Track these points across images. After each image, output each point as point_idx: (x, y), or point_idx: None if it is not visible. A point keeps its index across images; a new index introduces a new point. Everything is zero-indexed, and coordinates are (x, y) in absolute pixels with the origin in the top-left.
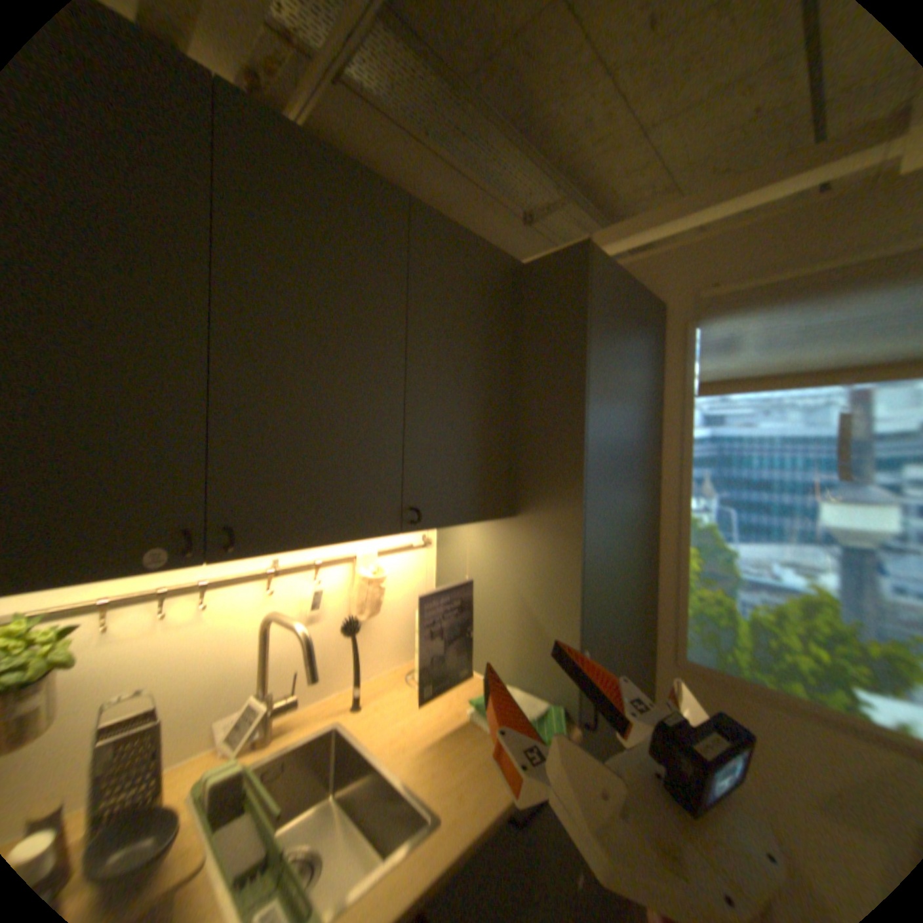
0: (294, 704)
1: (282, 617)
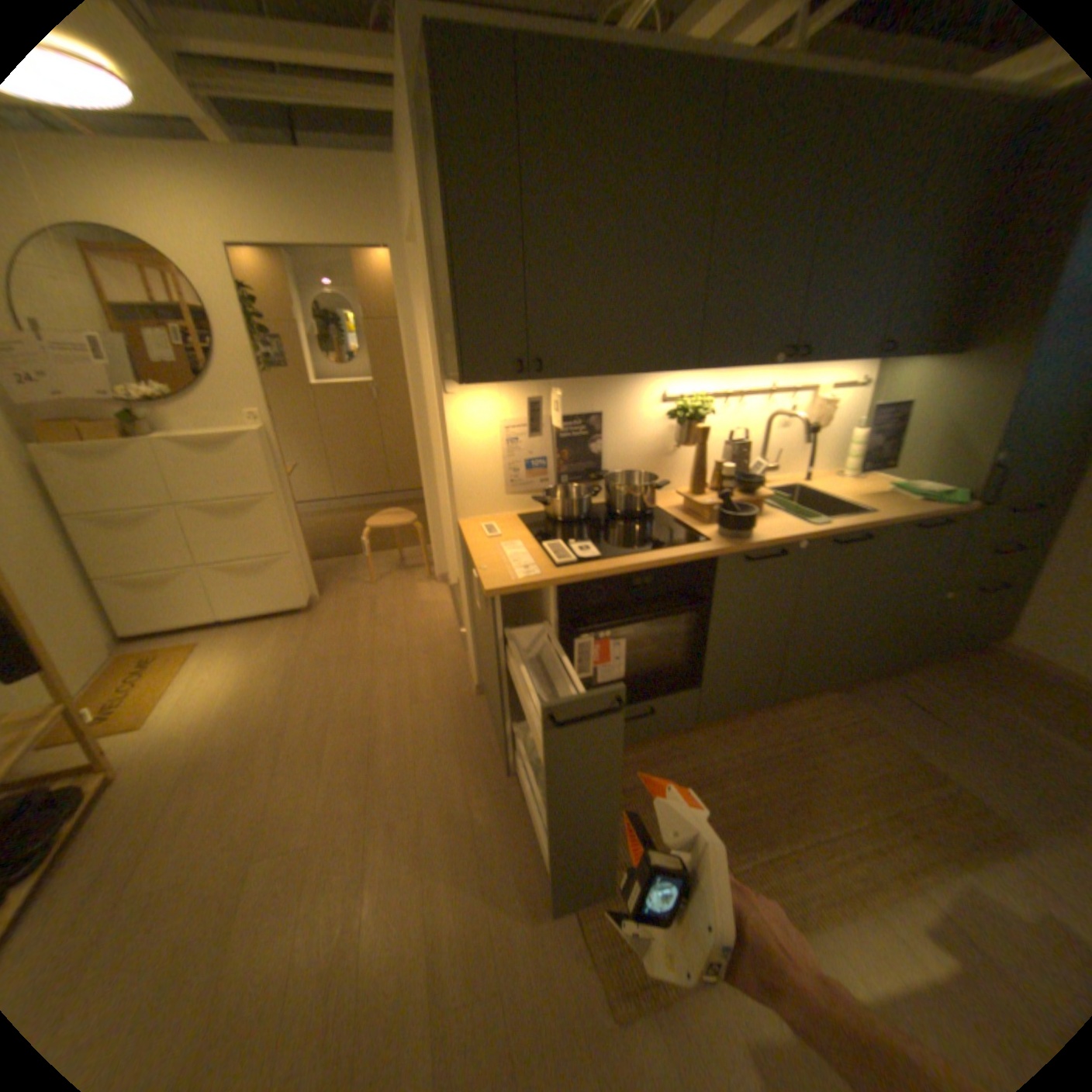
0: (775, 468)
1: (782, 413)
